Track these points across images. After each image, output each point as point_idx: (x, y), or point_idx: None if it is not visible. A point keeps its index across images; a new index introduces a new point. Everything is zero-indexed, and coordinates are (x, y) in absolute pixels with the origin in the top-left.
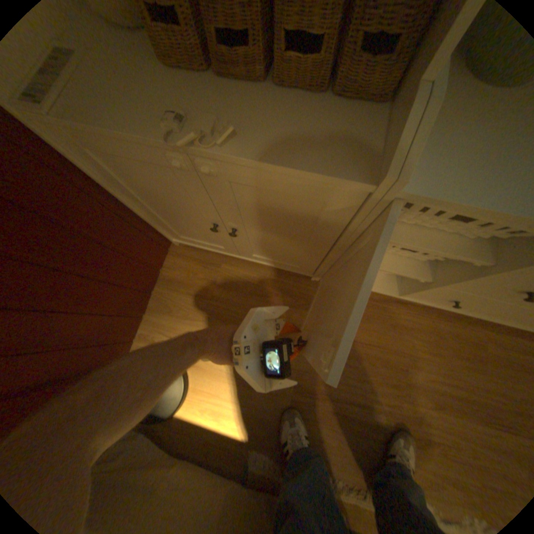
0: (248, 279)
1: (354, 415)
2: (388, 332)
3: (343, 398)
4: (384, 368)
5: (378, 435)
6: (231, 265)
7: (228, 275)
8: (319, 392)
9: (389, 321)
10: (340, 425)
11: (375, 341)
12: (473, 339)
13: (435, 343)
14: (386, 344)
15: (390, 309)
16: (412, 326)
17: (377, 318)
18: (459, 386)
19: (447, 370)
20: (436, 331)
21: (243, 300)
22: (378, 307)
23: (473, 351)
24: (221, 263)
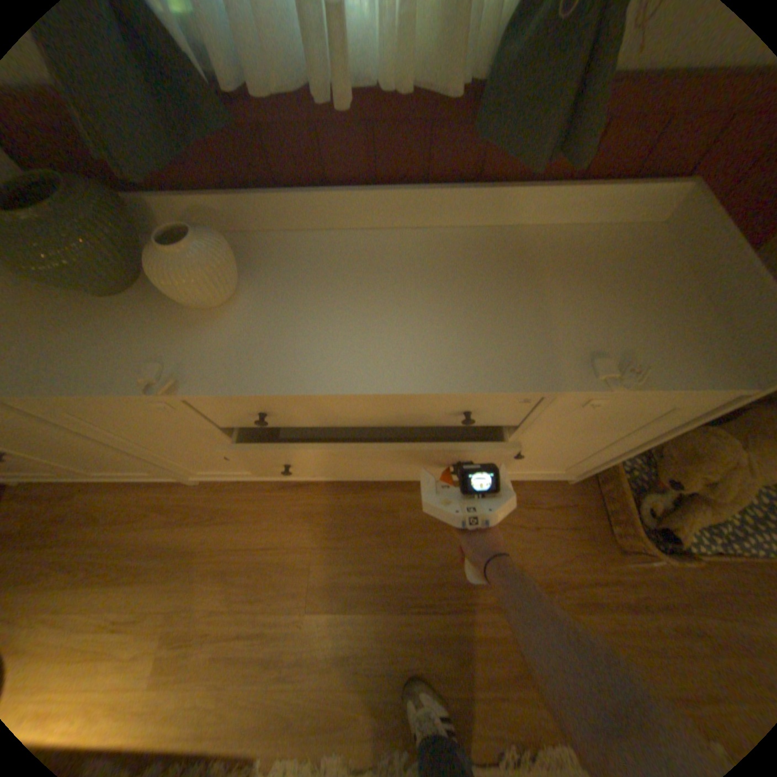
0: (107, 506)
1: (237, 653)
2: (282, 527)
3: (223, 634)
4: (277, 576)
5: (267, 672)
6: (85, 494)
7: (79, 508)
8: (191, 635)
9: (283, 512)
10: (217, 675)
11: (266, 543)
12: (380, 507)
13: (338, 524)
14: (280, 543)
15: (284, 498)
16: (311, 511)
17: (269, 513)
18: (367, 571)
19: (352, 555)
20: (339, 509)
21: (97, 536)
22: (271, 498)
23: (381, 522)
24: (71, 494)
